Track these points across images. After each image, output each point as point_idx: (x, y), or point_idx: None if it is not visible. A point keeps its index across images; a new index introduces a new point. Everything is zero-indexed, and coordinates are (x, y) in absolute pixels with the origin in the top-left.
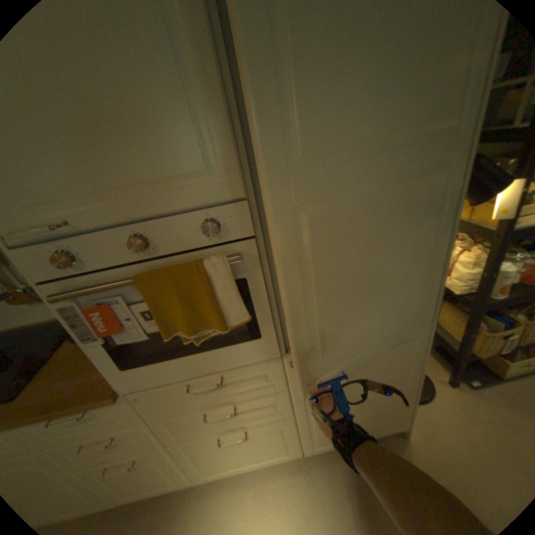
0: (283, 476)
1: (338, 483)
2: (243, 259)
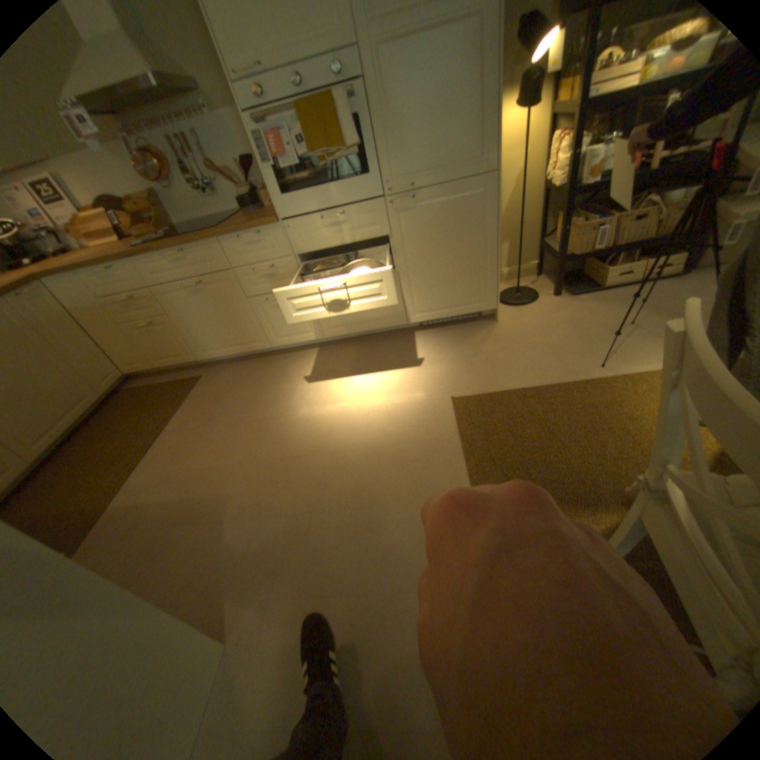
0: (391, 340)
1: (432, 340)
2: (354, 89)
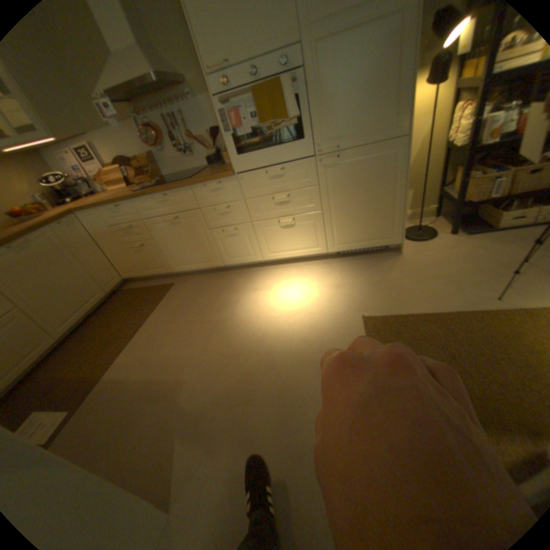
0: (315, 264)
1: (347, 266)
2: (297, 76)
